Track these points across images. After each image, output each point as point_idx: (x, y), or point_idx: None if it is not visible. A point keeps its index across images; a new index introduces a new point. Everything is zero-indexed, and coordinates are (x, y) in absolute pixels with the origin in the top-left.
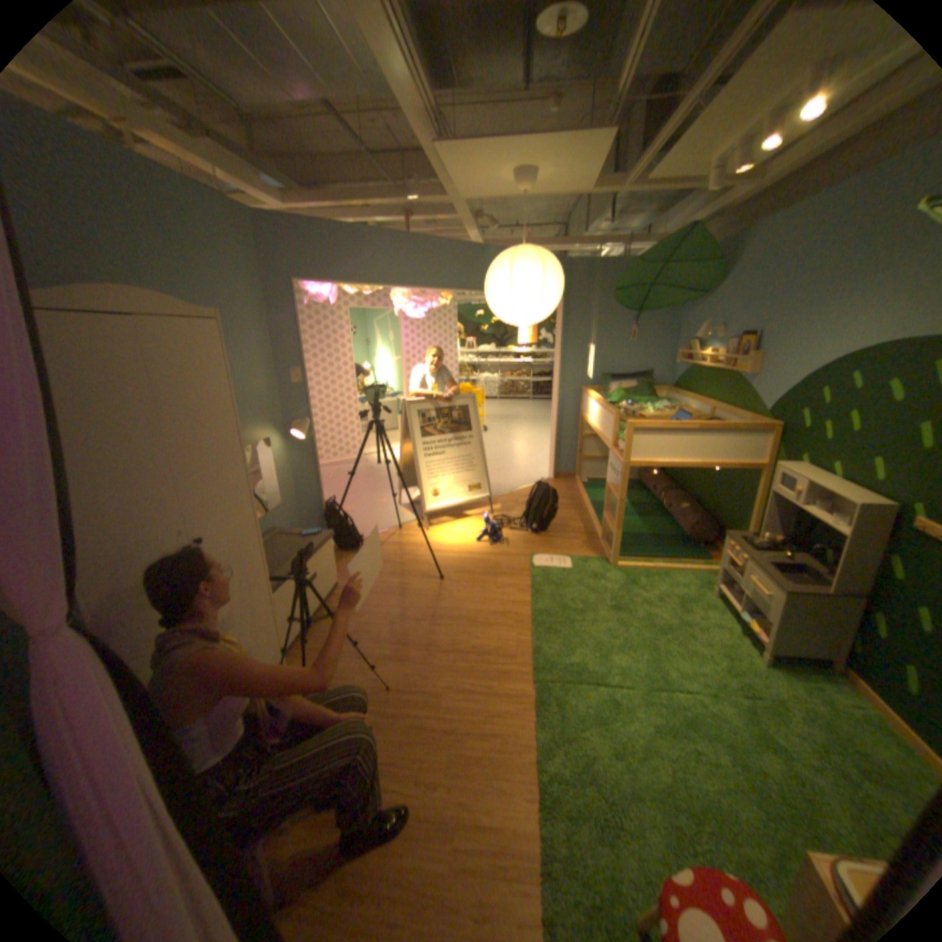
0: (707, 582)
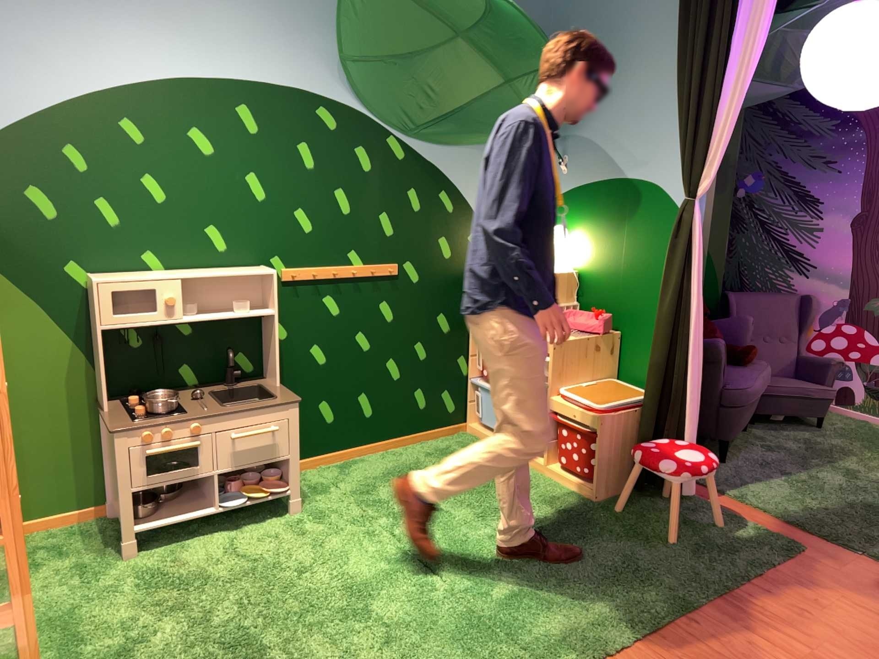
0: (70, 570)
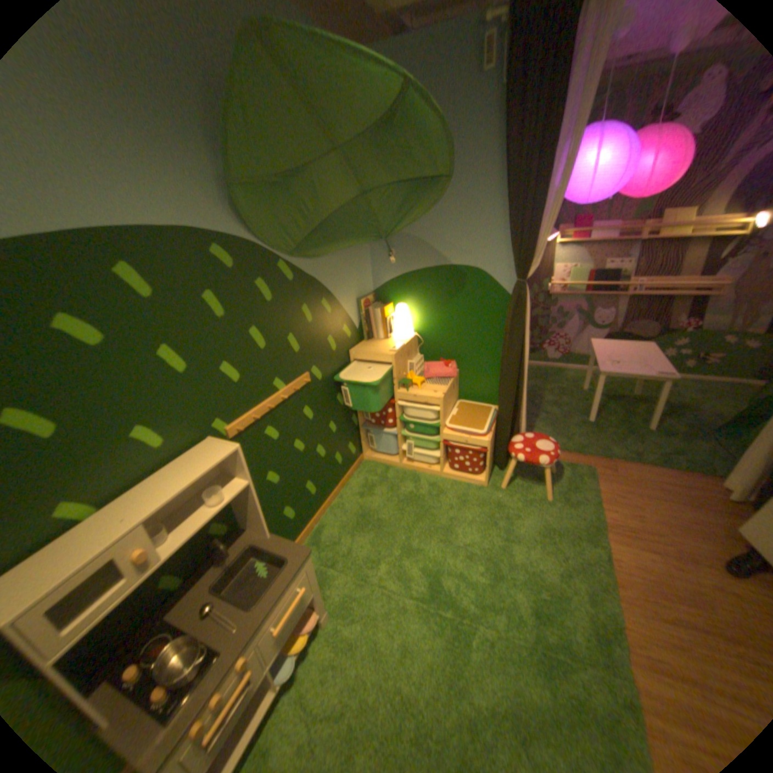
0: None
